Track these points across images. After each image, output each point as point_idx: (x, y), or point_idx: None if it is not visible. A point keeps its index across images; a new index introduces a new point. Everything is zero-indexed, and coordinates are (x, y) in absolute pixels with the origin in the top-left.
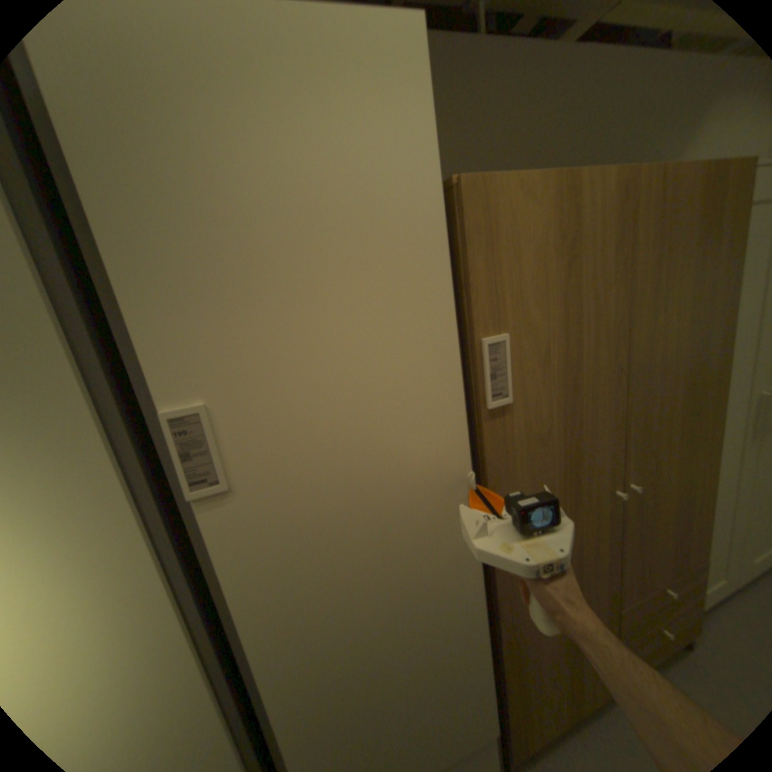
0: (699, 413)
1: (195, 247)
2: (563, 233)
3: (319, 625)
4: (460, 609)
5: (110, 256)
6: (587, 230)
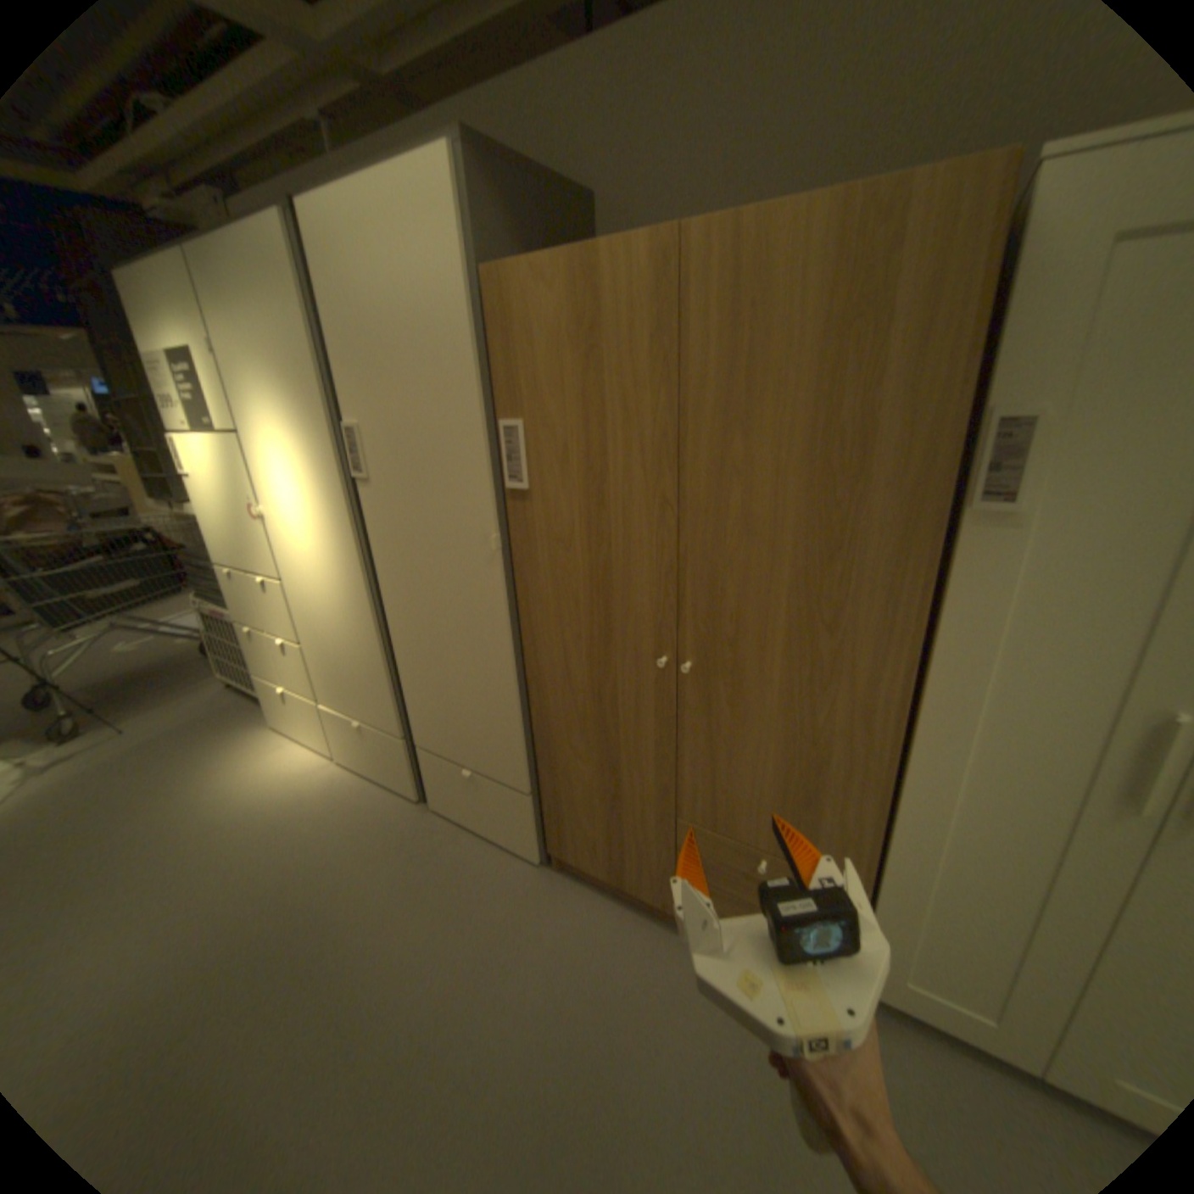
0: (835, 627)
1: (352, 332)
2: (578, 321)
3: (412, 597)
4: (496, 659)
5: (328, 336)
6: (608, 317)
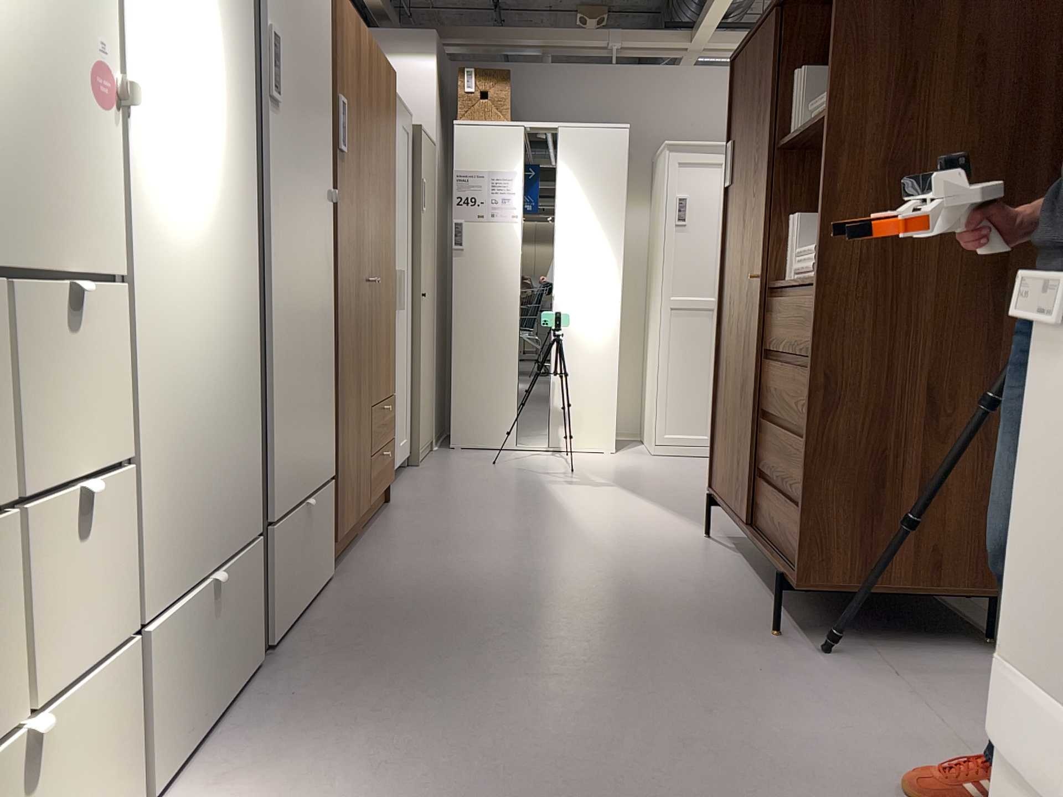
0: (389, 244)
1: None
2: (357, 55)
3: (289, 264)
4: (326, 319)
5: None
6: (362, 61)
